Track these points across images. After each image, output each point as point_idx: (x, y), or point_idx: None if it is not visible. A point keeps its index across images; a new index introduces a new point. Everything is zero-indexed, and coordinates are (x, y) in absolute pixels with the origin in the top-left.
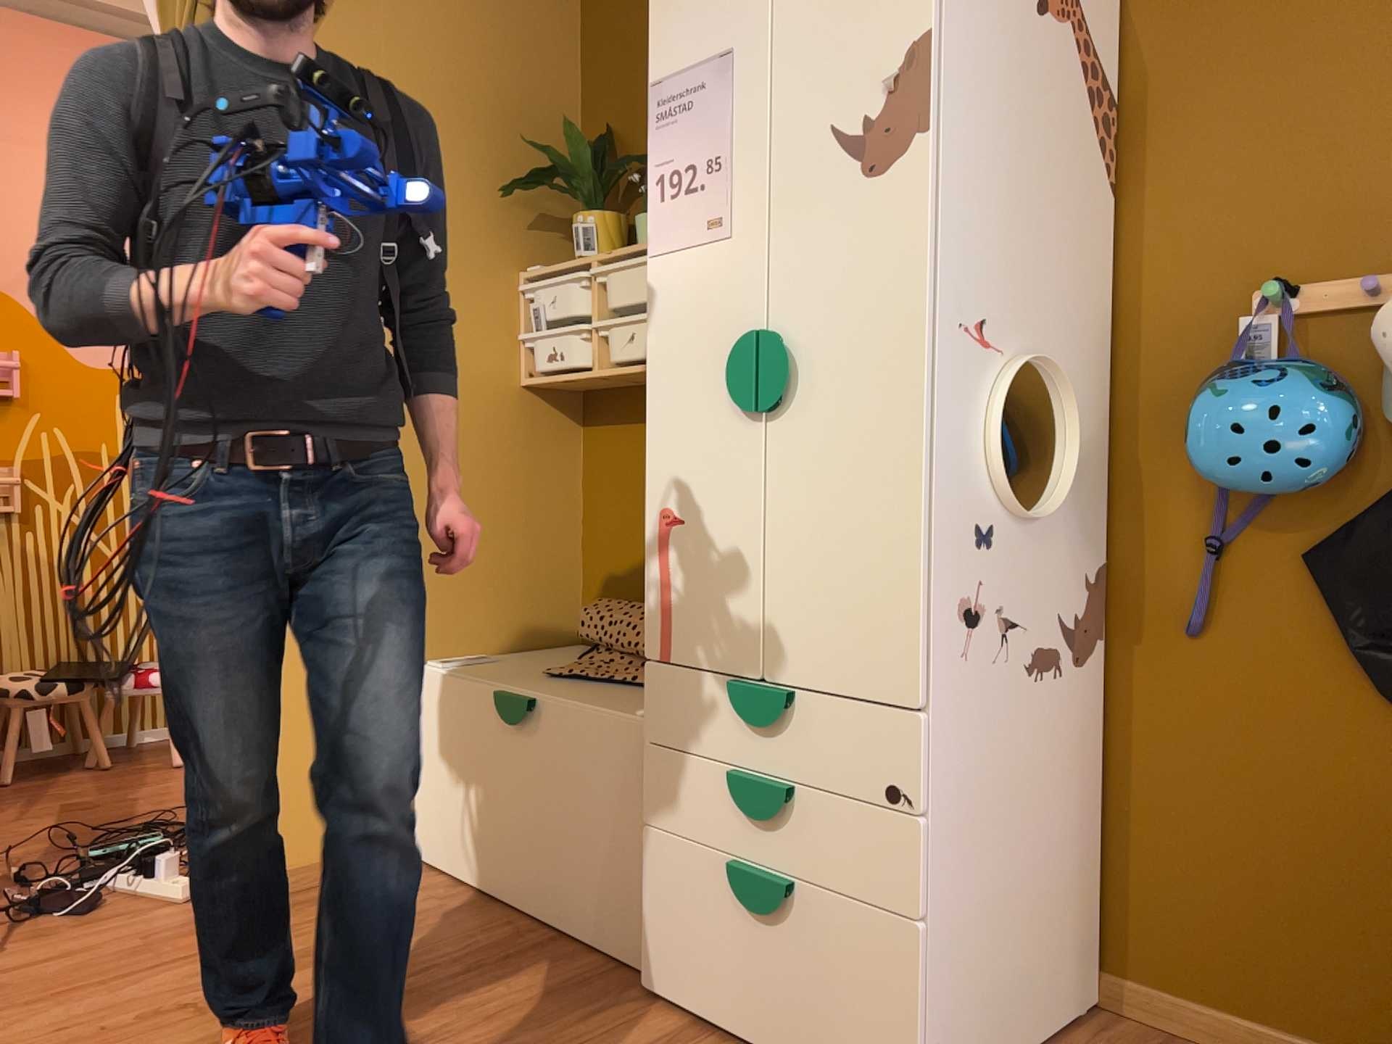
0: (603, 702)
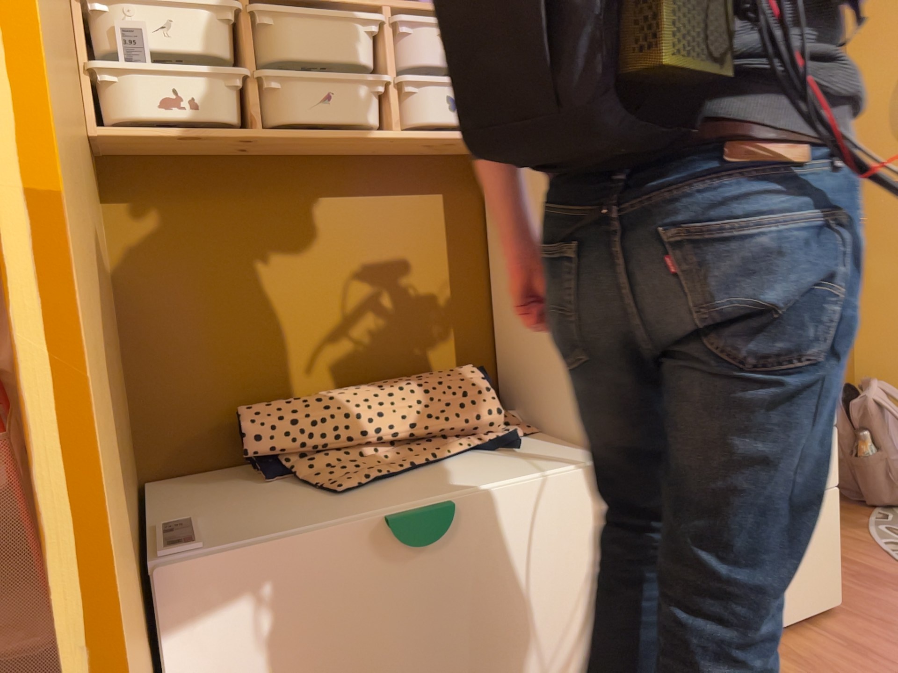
0: (506, 473)
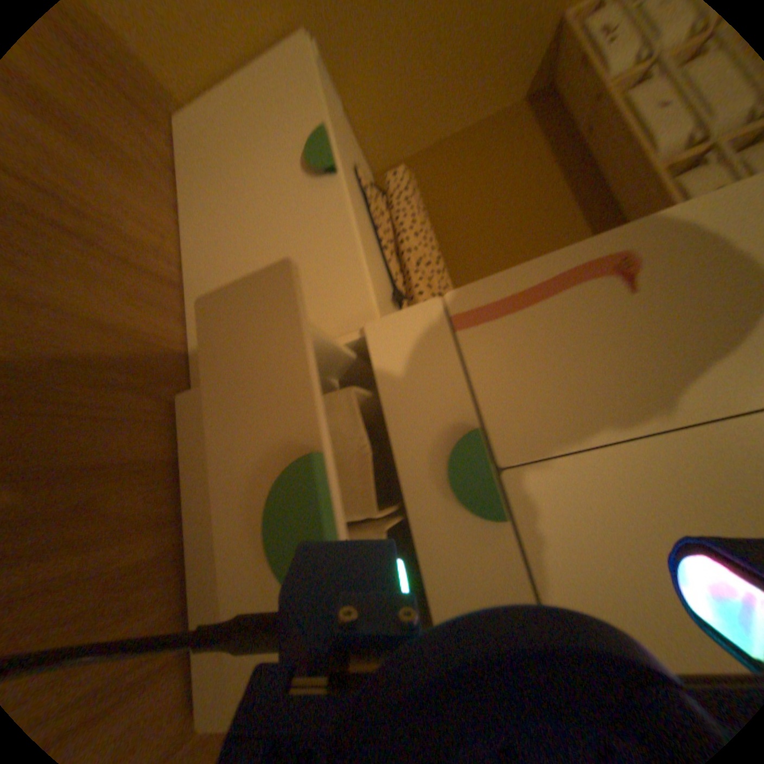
0: (365, 249)
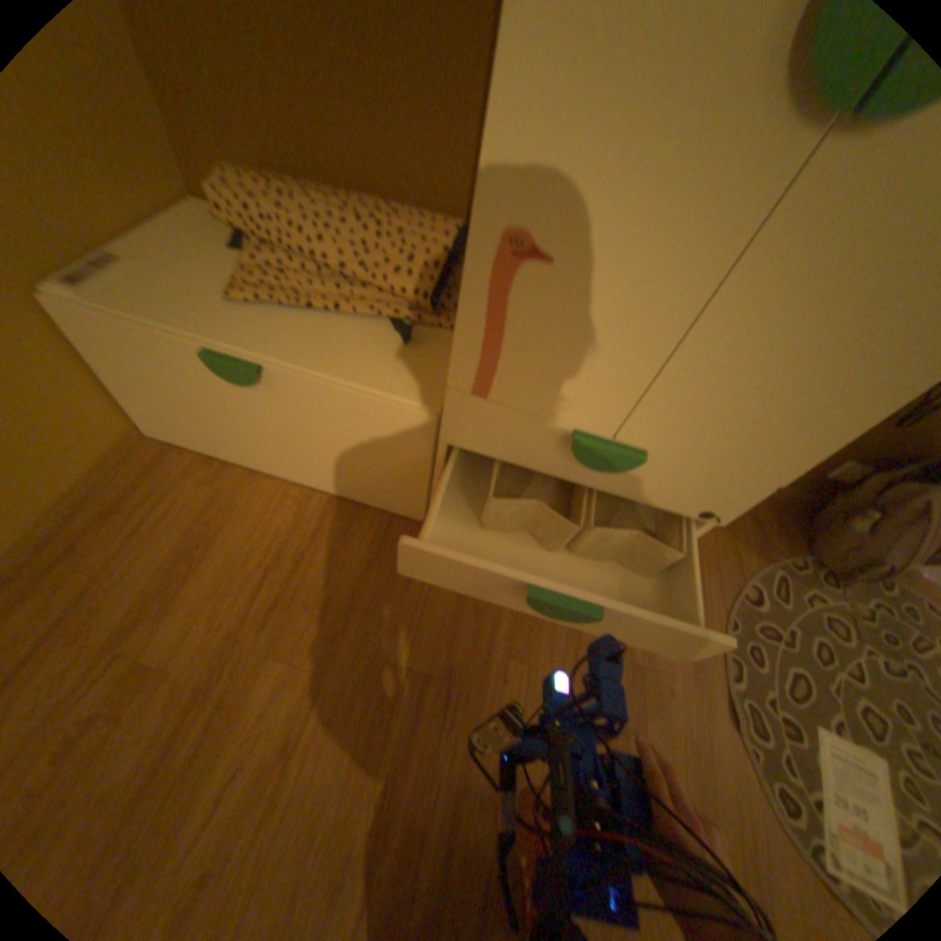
0: (345, 361)
